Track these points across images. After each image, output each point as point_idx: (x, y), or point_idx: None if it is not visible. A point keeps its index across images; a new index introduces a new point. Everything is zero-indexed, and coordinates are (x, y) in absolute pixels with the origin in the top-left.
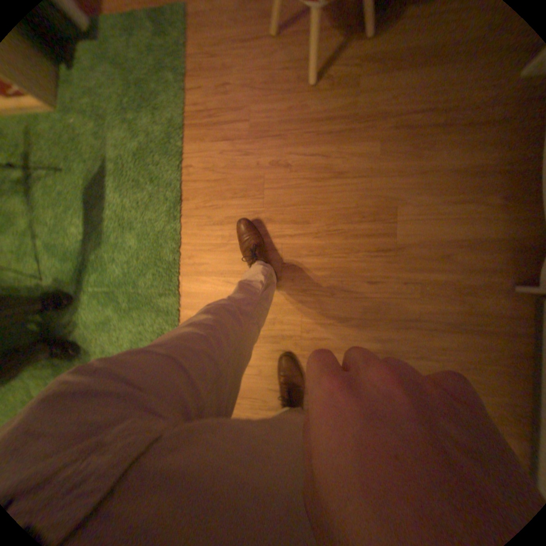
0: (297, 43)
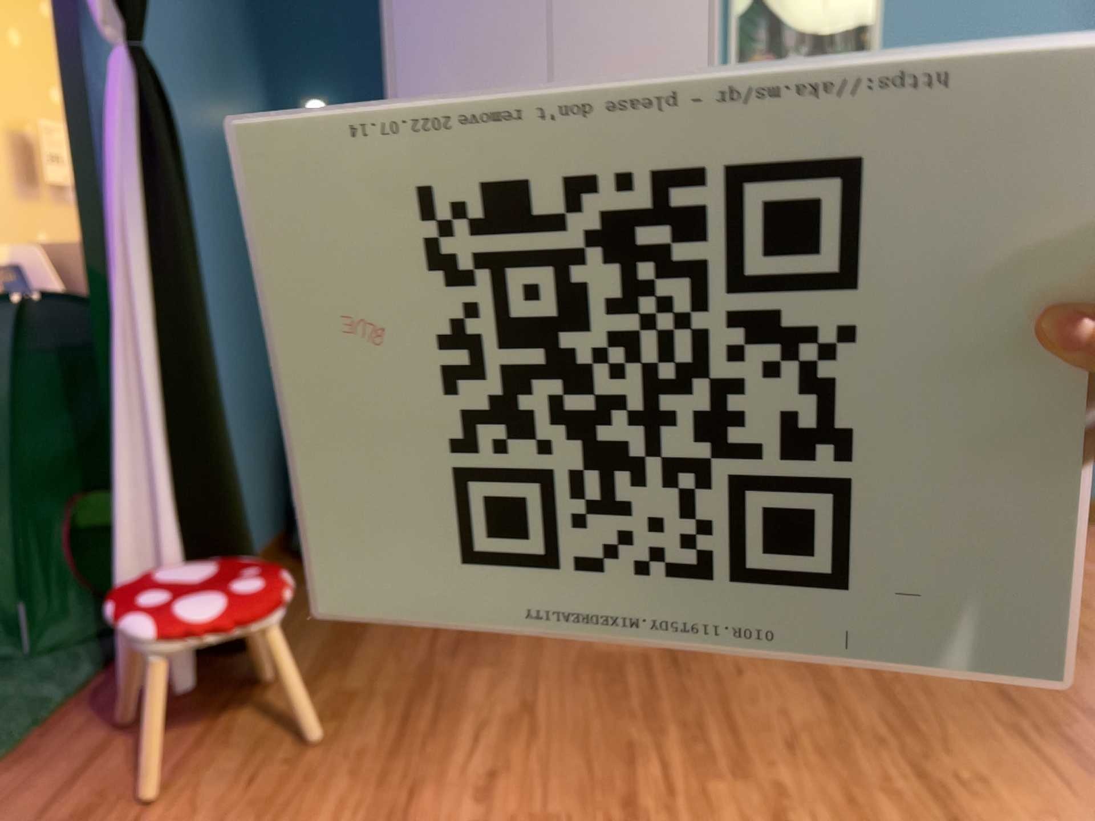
0: (187, 765)
